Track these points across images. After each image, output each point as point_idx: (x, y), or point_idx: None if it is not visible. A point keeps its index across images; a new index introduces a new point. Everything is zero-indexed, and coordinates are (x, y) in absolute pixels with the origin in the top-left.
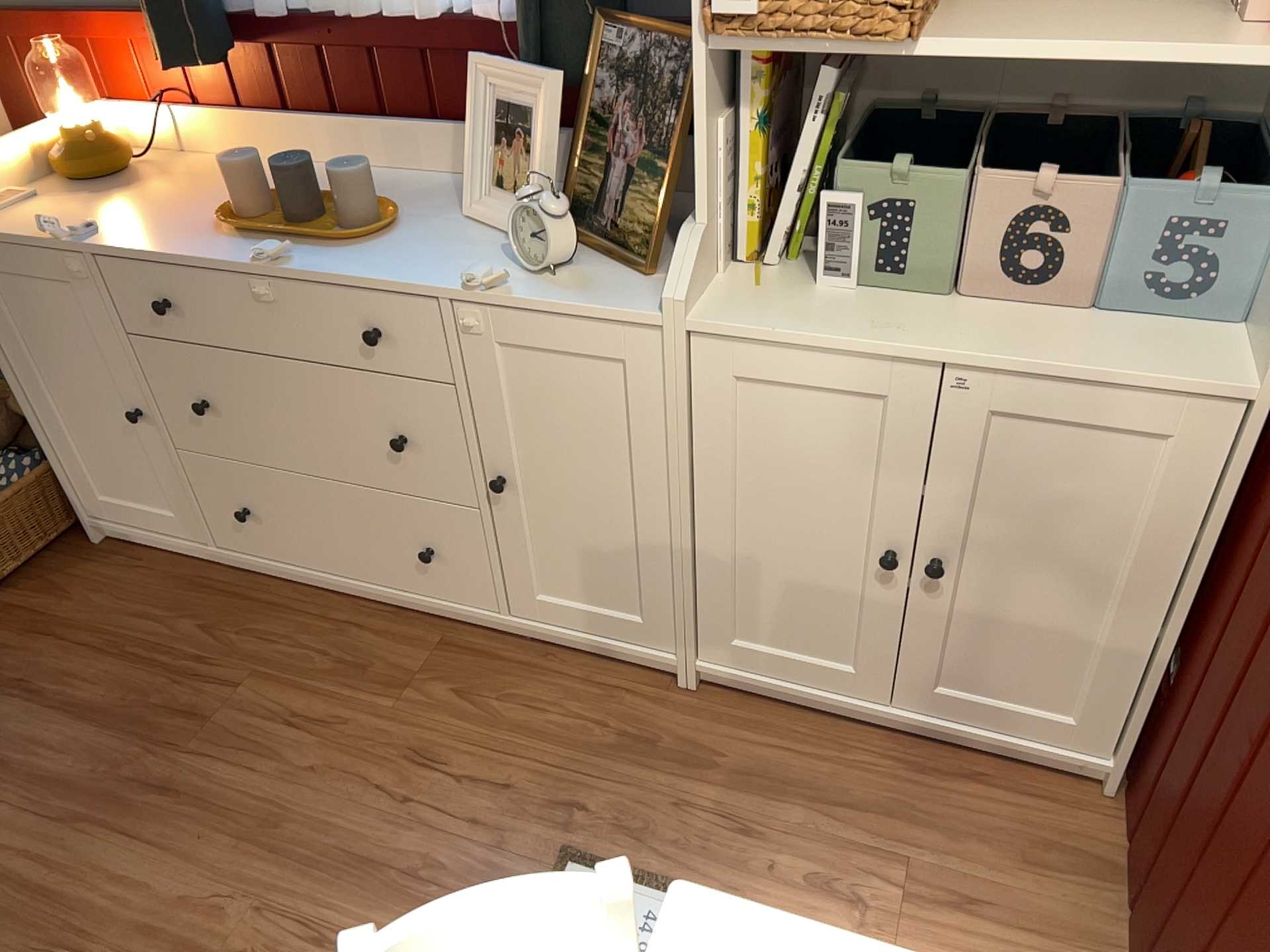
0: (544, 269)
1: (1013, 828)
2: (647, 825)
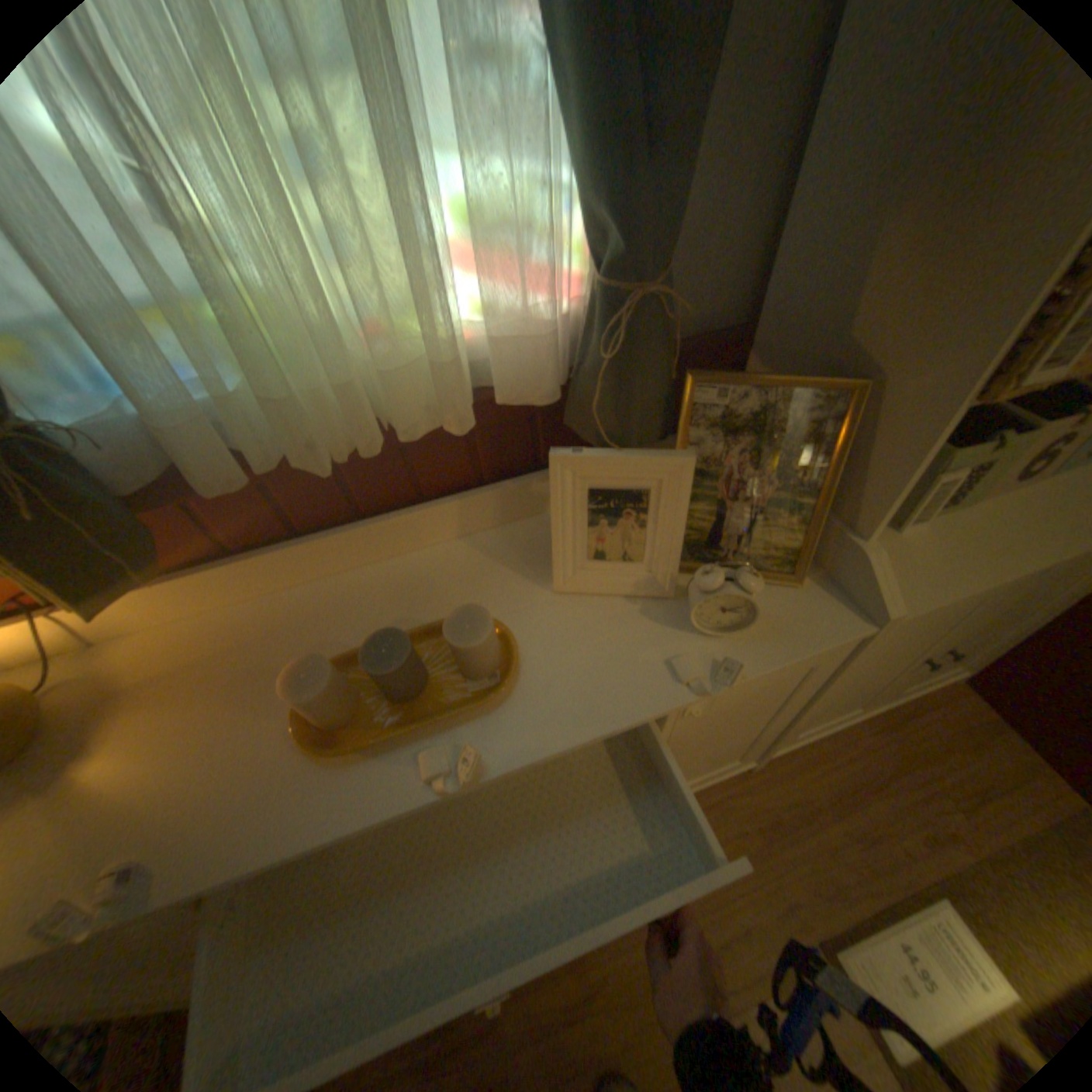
0: (739, 629)
1: (959, 736)
2: (841, 890)
